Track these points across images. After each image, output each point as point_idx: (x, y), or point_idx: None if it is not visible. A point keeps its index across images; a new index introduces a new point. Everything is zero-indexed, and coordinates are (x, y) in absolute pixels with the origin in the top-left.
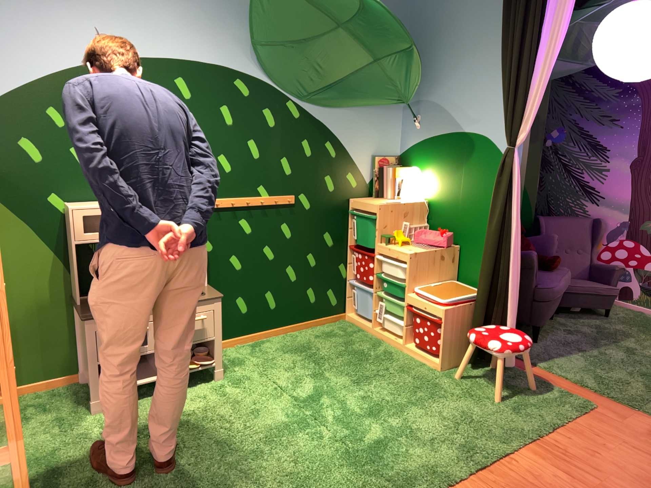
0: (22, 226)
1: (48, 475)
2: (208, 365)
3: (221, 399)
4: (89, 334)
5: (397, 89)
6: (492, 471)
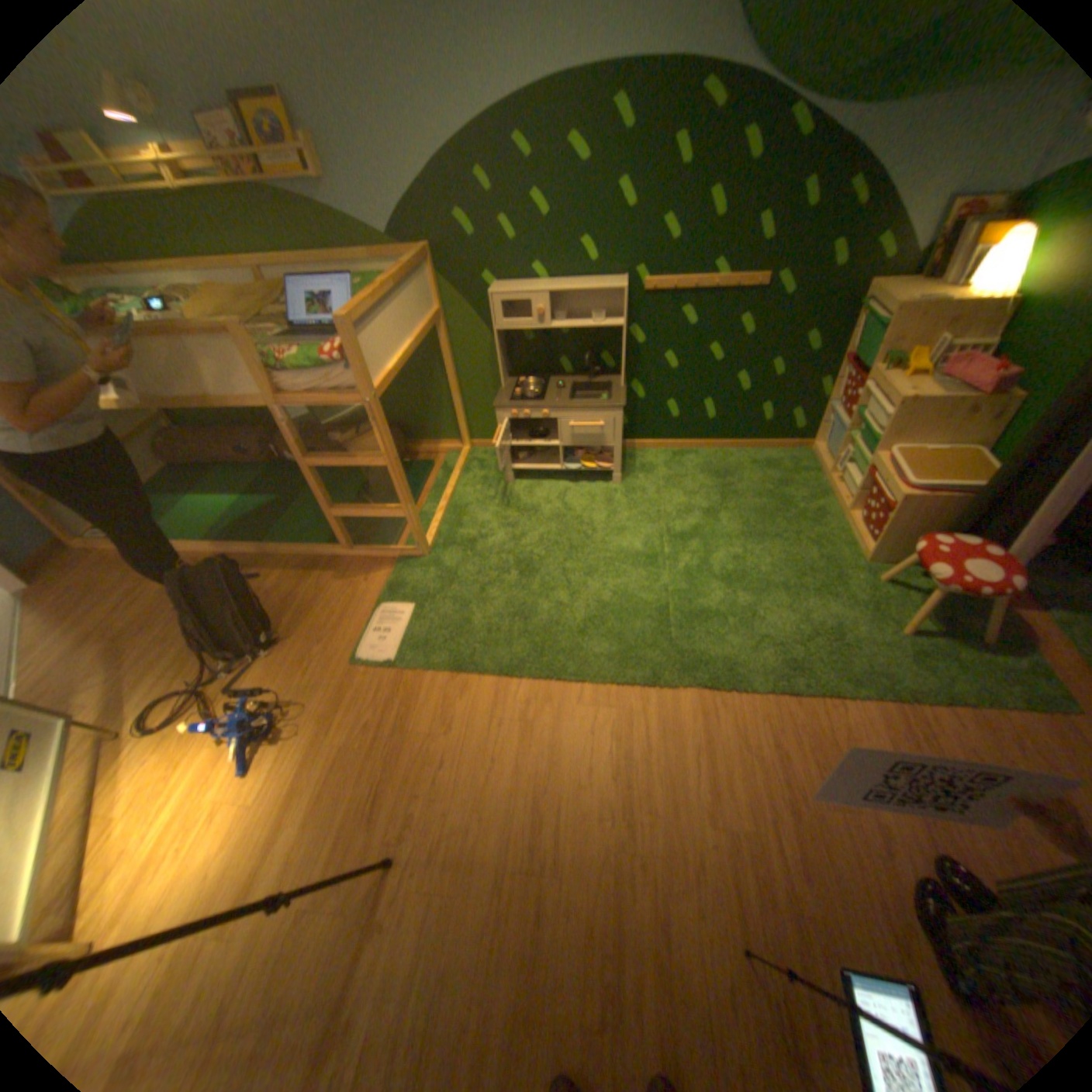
0: (462, 306)
1: (455, 524)
2: (605, 469)
3: (603, 505)
4: (499, 421)
5: None
6: (800, 704)
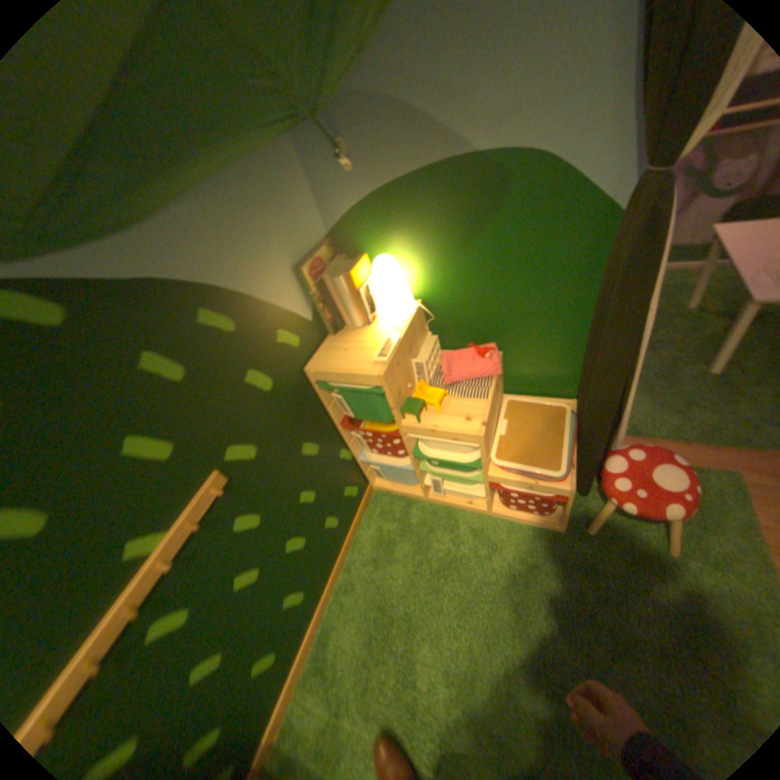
0: None
1: None
2: None
3: None
4: None
5: (282, 83)
6: None
